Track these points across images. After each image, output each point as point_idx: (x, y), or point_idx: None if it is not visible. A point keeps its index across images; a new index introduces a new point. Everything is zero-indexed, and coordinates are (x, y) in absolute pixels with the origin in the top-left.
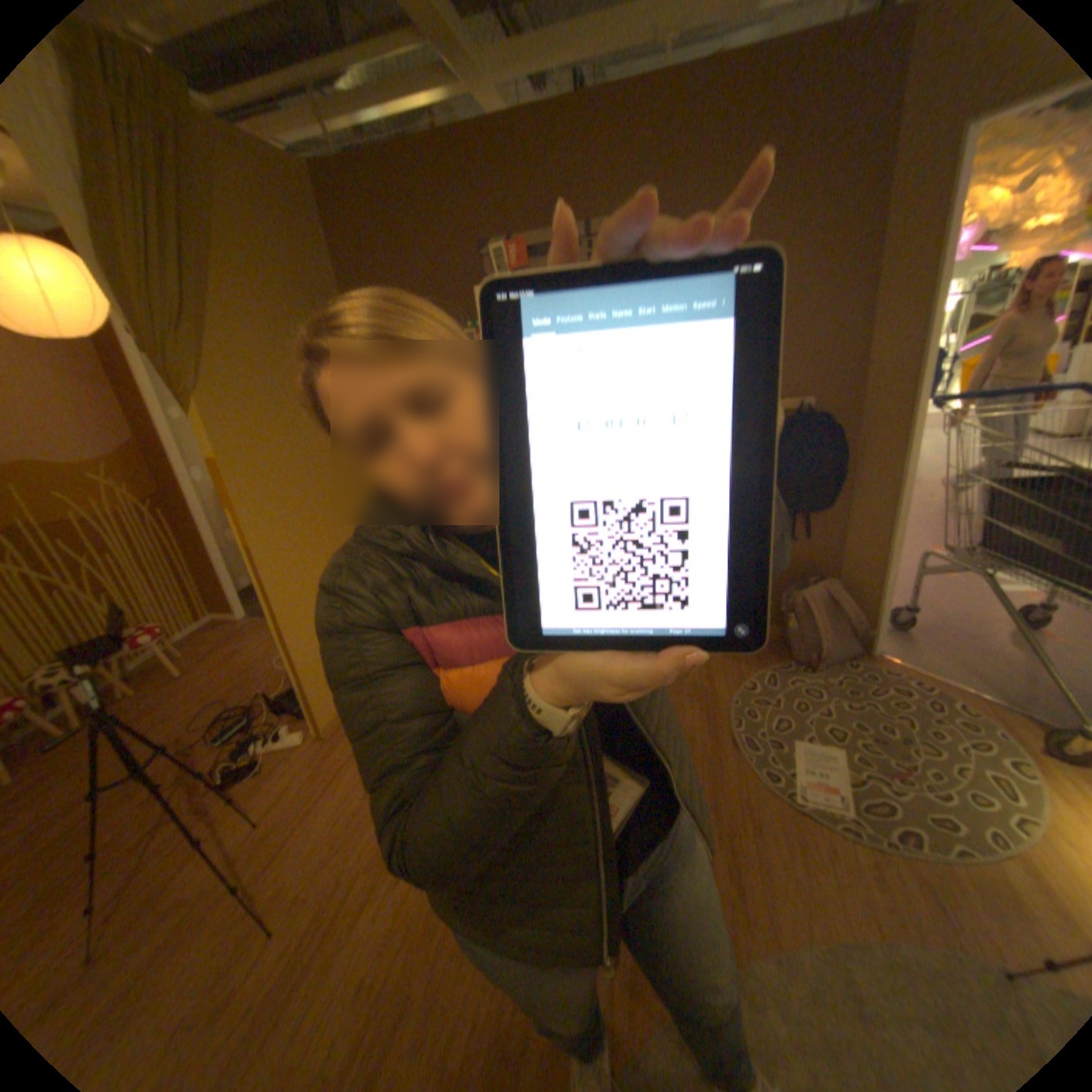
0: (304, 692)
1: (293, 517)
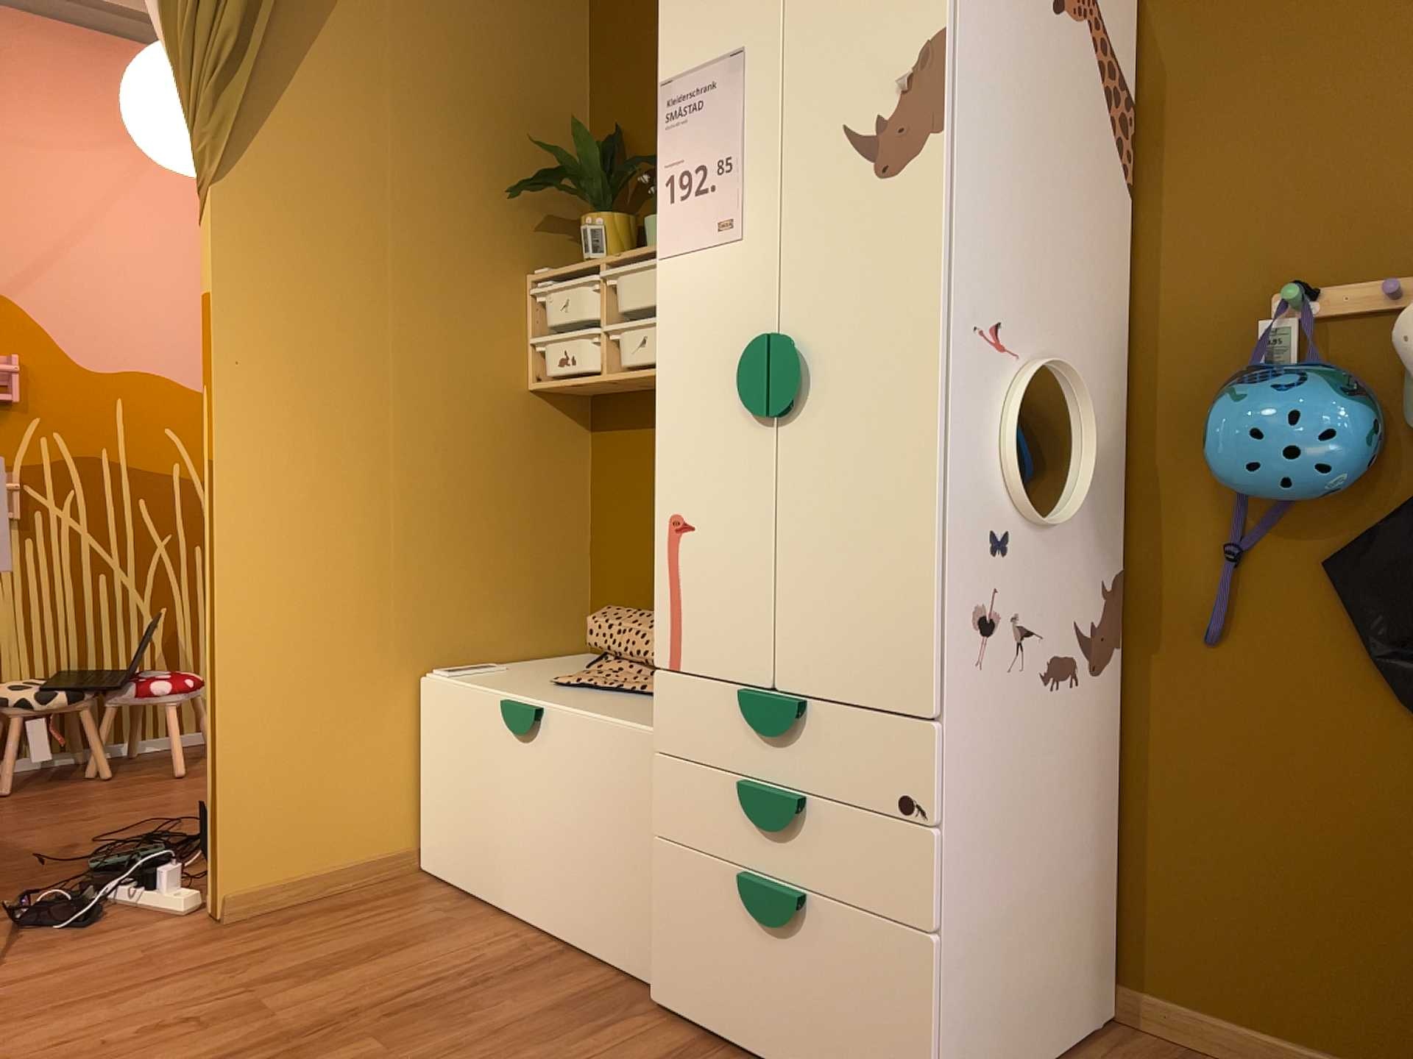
0: (218, 792)
1: (332, 448)
